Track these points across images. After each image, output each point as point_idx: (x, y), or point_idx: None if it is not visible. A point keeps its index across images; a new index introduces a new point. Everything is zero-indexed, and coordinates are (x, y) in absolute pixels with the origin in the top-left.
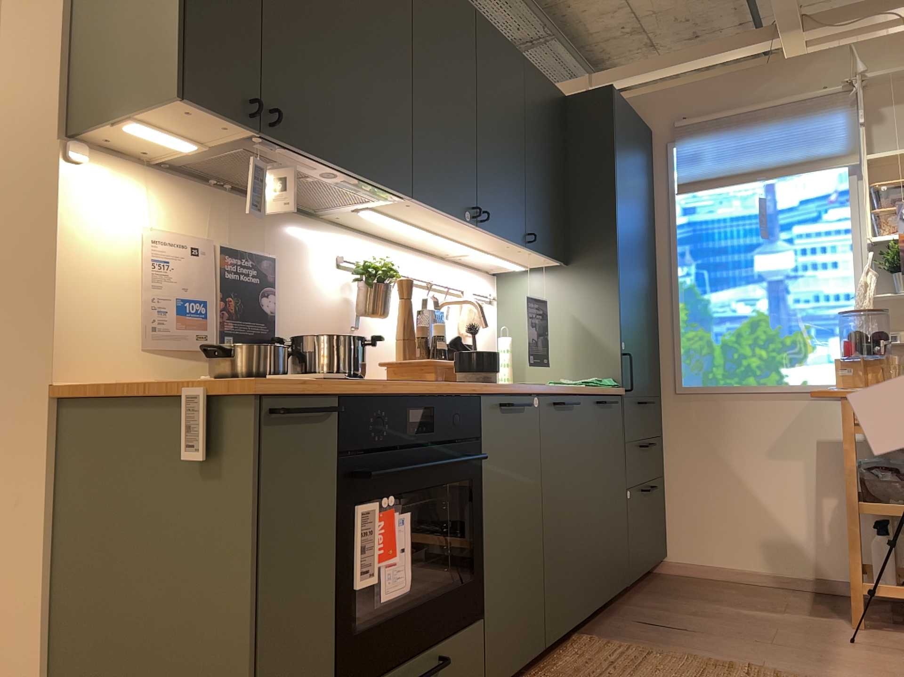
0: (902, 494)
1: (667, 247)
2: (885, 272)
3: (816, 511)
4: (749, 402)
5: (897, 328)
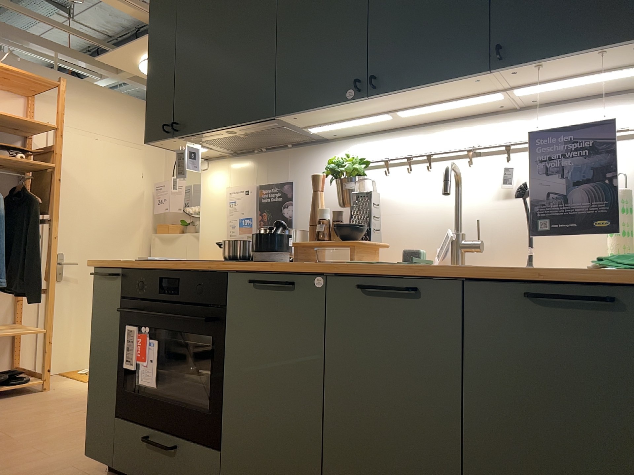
0: None
1: None
2: None
3: None
4: None
5: None
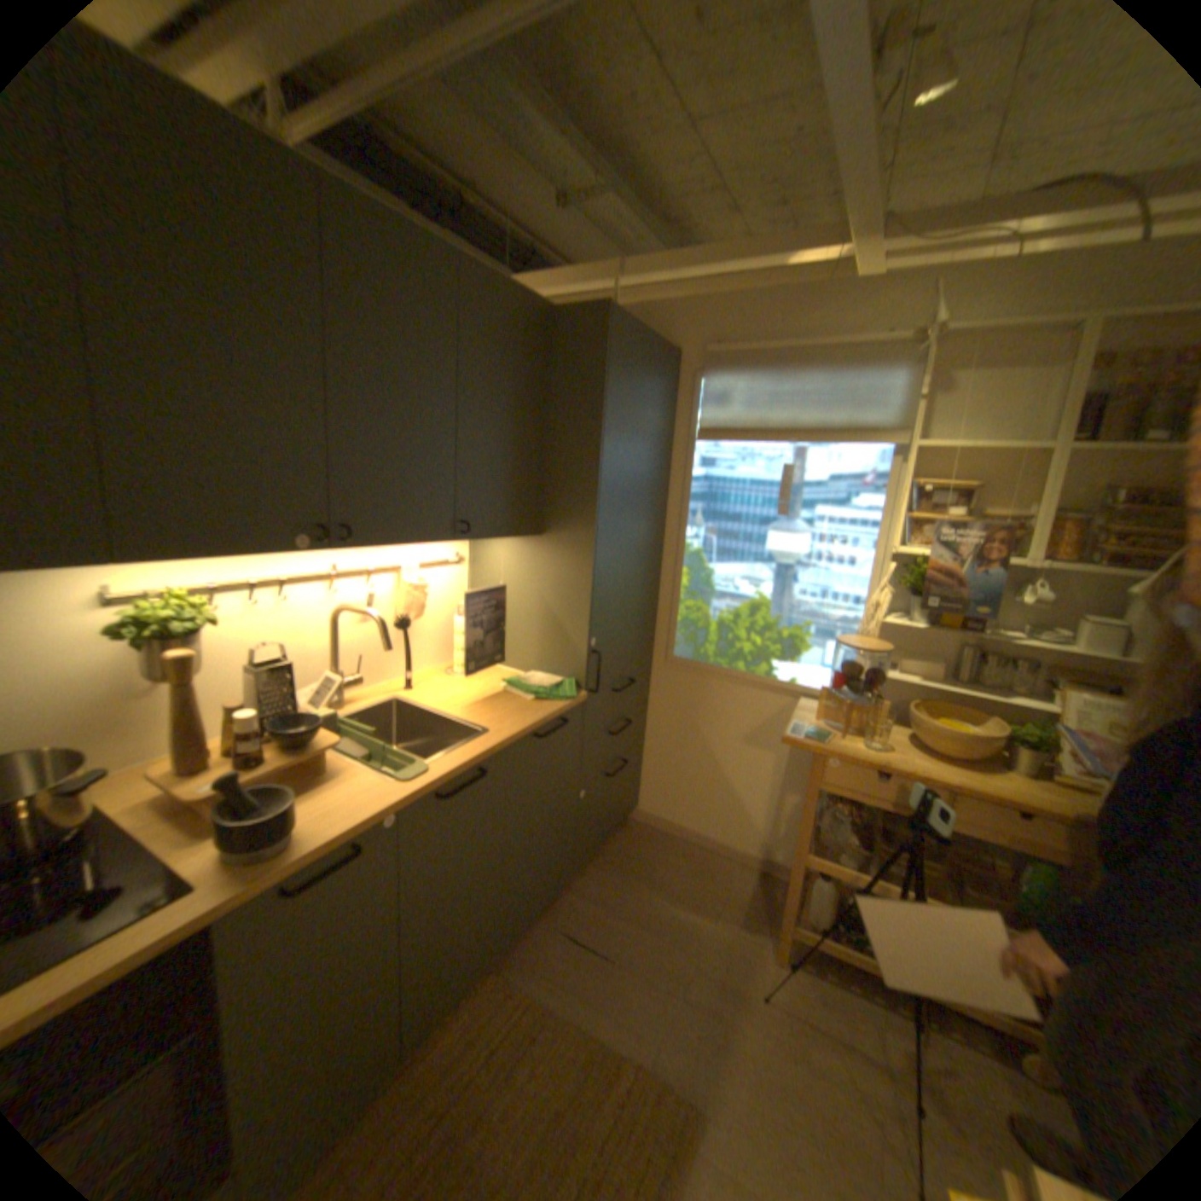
0: (856, 859)
1: (679, 502)
2: (907, 585)
3: (778, 806)
4: (736, 687)
5: (904, 650)
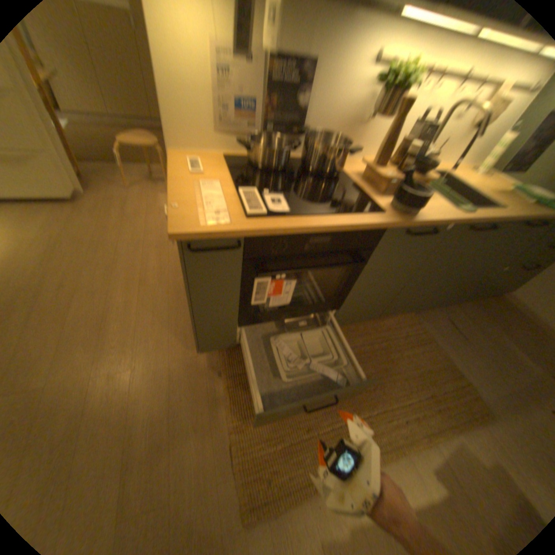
0: None
1: None
2: None
3: None
4: None
5: None
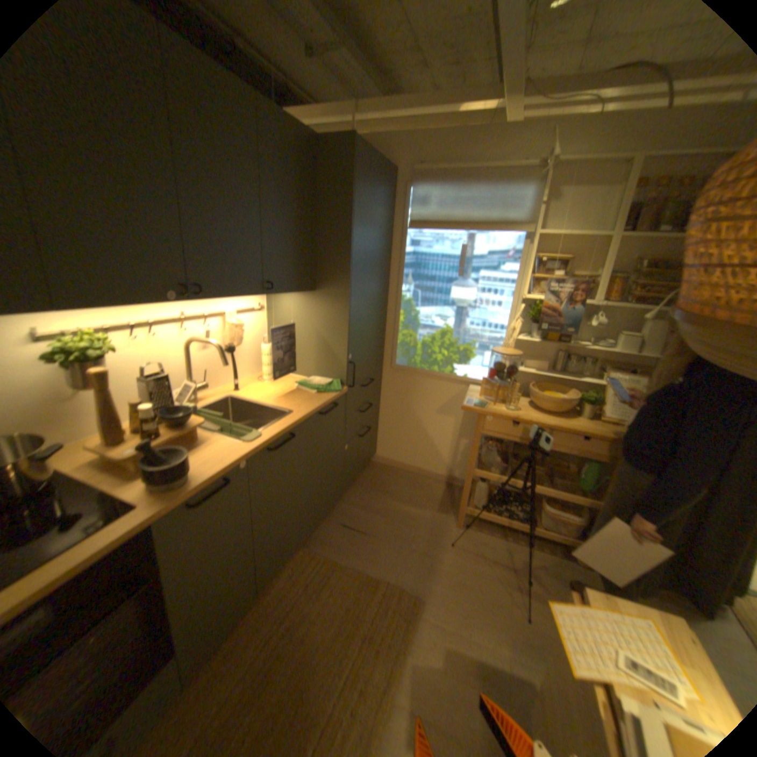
0: (498, 468)
1: (397, 269)
2: (529, 317)
3: (456, 446)
4: (432, 381)
5: (526, 354)
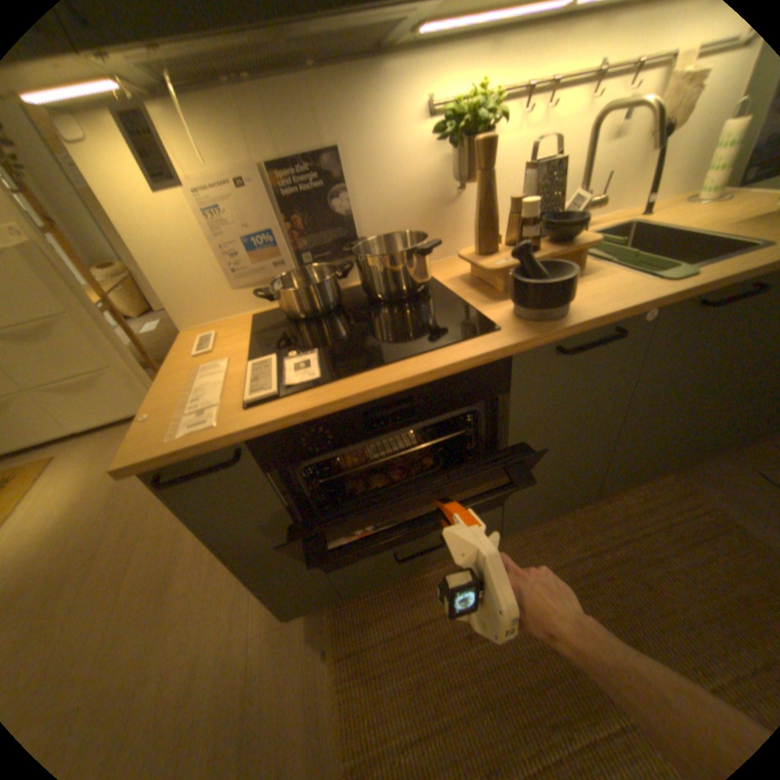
0: None
1: None
2: None
3: None
4: None
5: None
